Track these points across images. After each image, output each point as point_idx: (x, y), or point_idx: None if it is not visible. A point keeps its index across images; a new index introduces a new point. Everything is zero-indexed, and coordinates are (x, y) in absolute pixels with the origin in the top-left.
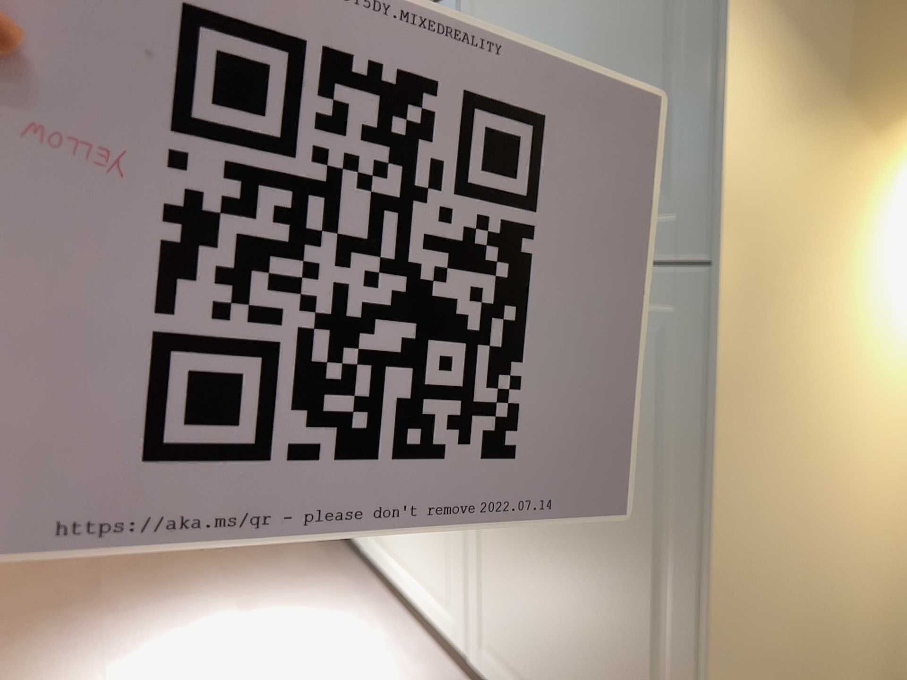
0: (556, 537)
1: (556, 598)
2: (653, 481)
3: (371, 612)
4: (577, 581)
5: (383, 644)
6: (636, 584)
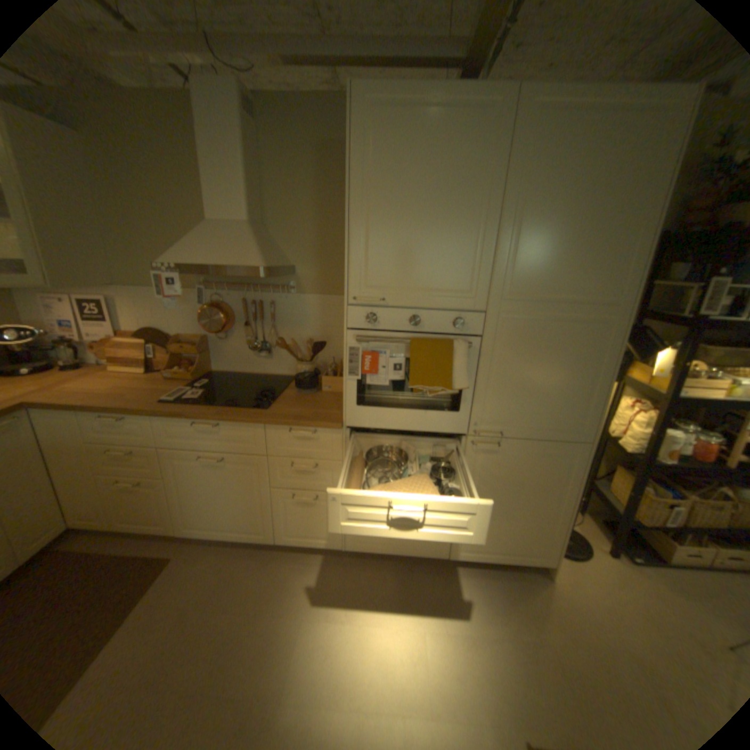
0: (509, 510)
1: (506, 525)
2: (556, 489)
3: (363, 571)
4: (518, 518)
5: (390, 577)
6: (544, 512)
